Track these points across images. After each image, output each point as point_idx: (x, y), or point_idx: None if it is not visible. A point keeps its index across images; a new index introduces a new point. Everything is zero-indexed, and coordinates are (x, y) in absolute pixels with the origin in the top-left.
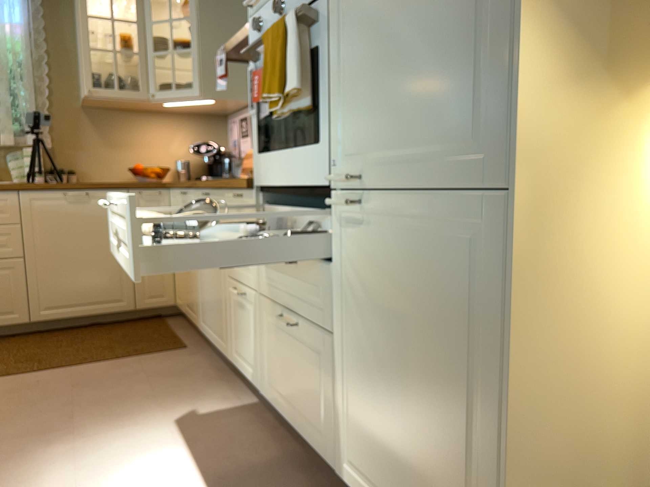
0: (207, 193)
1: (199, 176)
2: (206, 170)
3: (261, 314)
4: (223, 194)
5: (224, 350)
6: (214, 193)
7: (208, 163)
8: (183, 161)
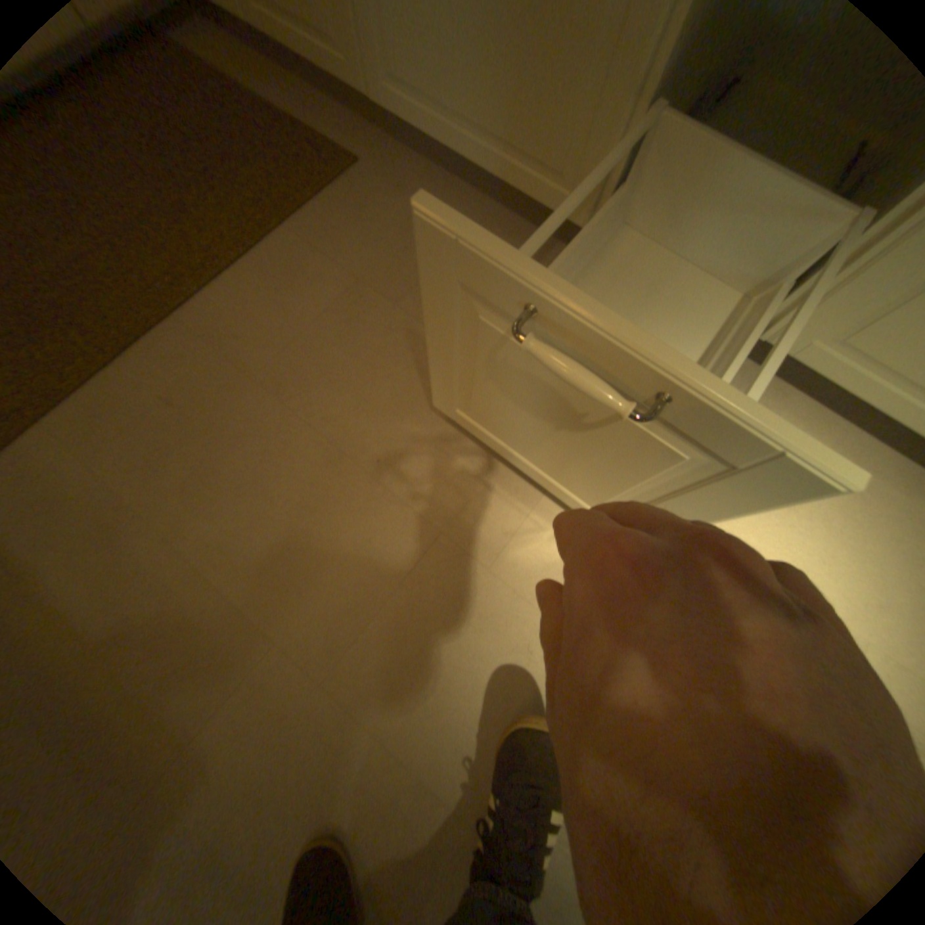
0: None
1: None
2: None
3: None
4: None
5: (545, 193)
6: None
7: None
8: None
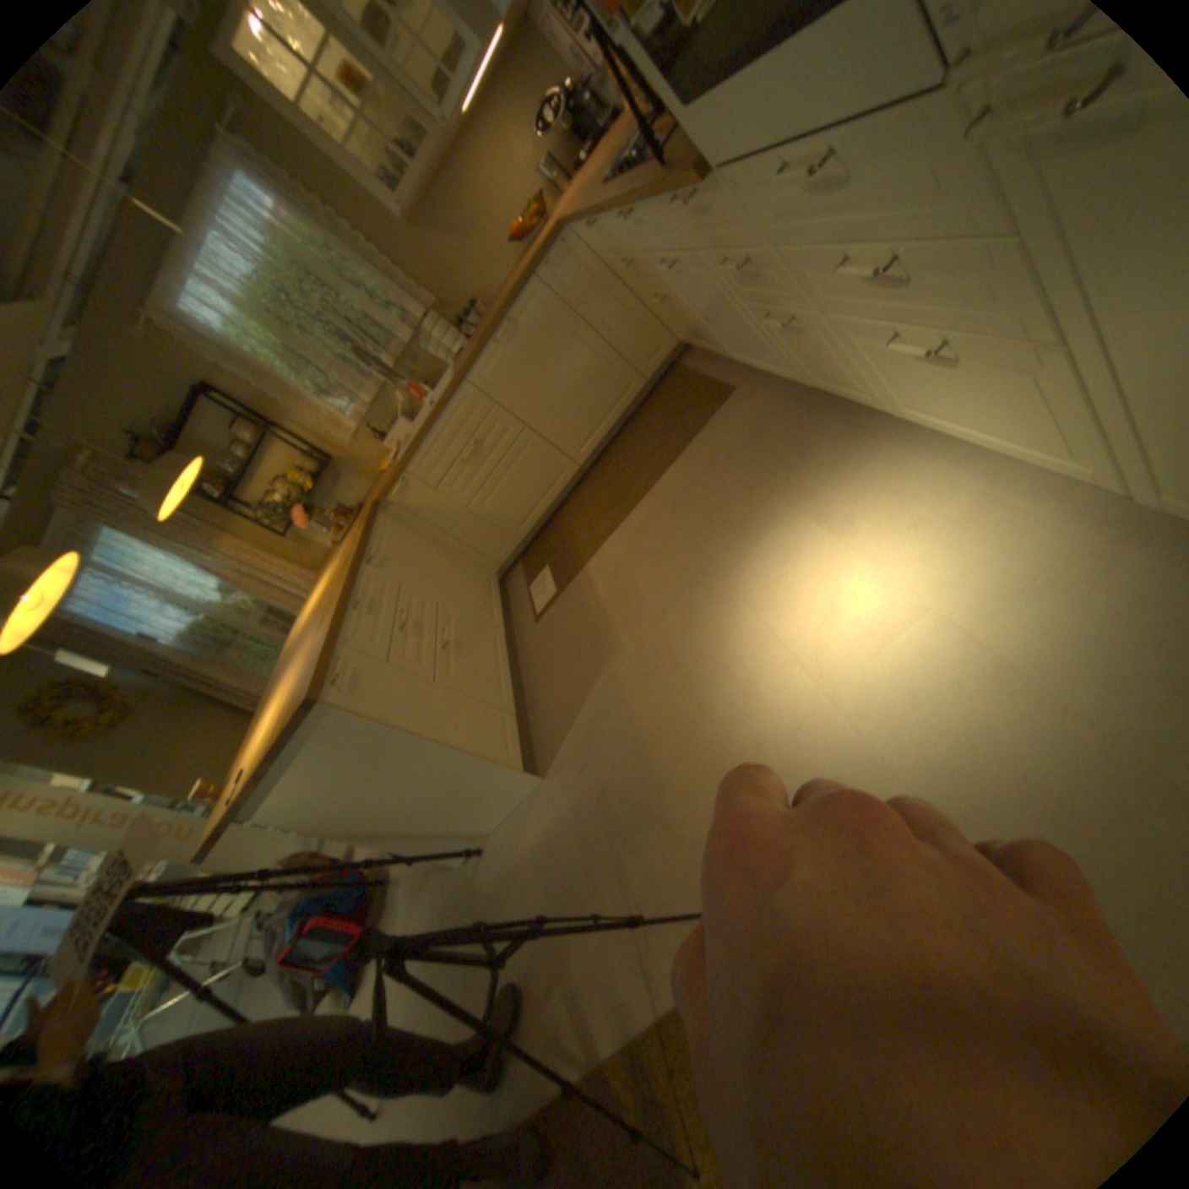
0: (629, 208)
1: (577, 158)
2: (575, 135)
3: (840, 330)
4: (657, 197)
5: (792, 373)
6: (640, 202)
7: (569, 123)
8: (543, 156)
